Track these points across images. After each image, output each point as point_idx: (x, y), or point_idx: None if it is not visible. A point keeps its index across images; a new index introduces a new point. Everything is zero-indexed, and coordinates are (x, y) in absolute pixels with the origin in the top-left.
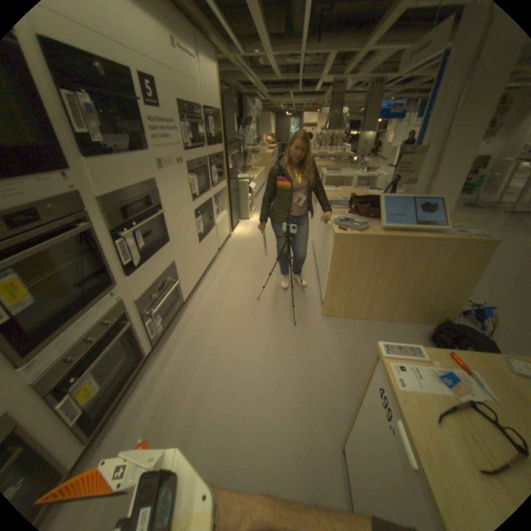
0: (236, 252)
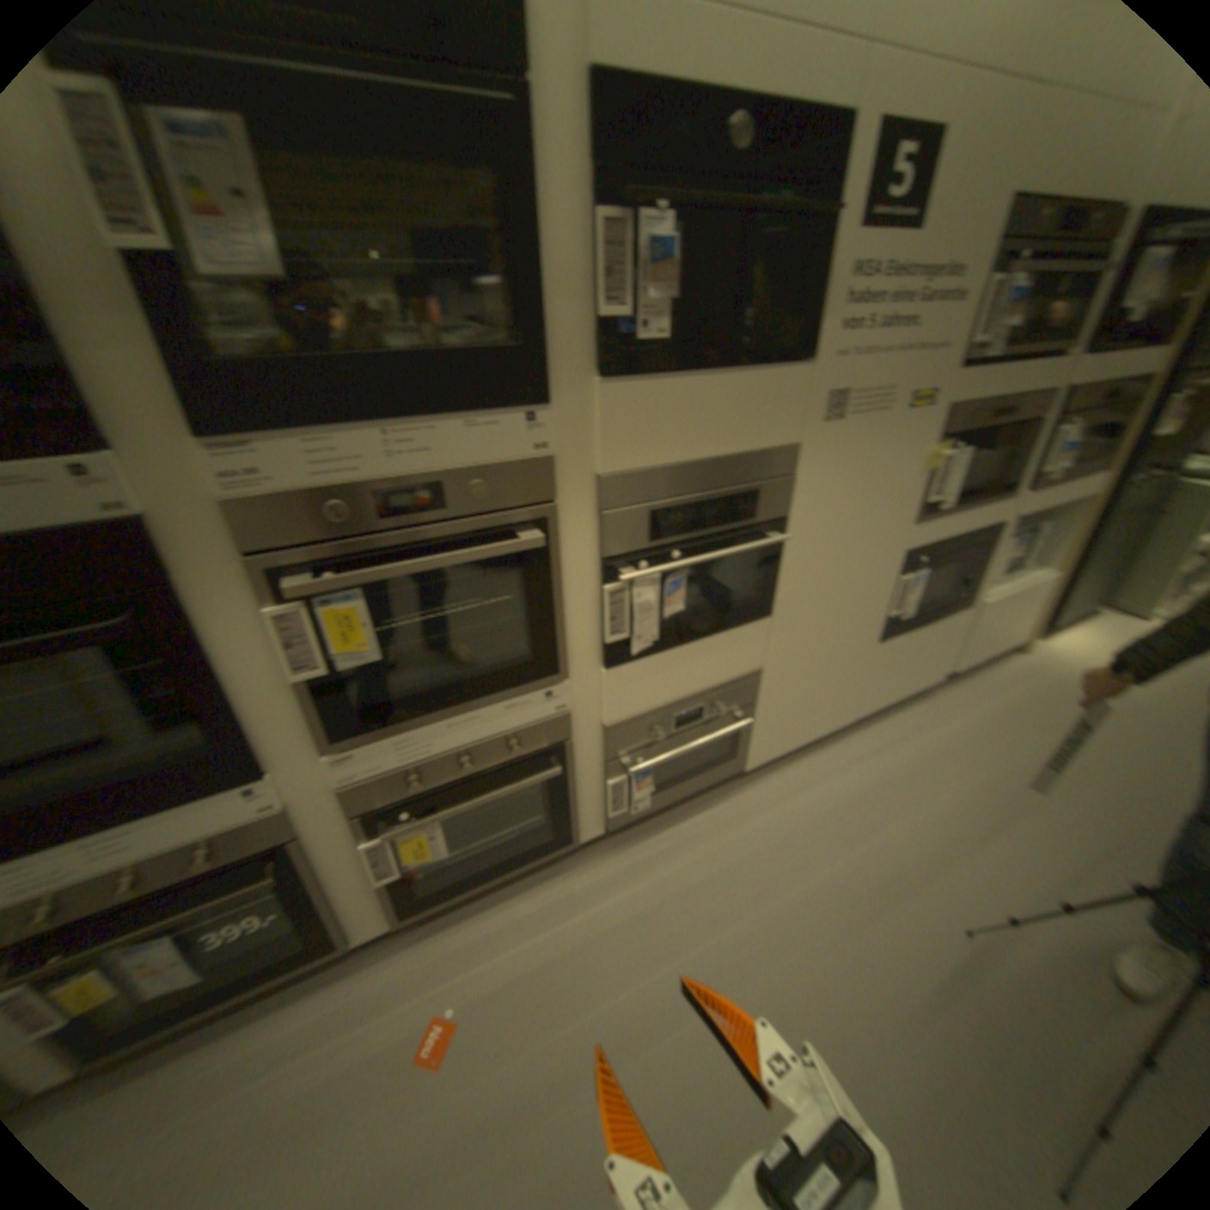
0: (1011, 710)
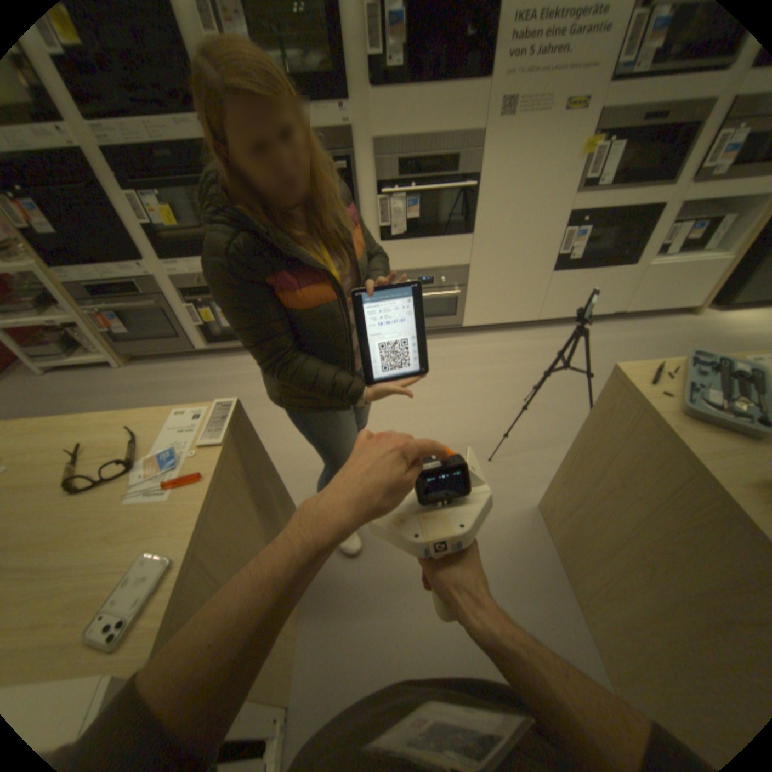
0: (652, 339)
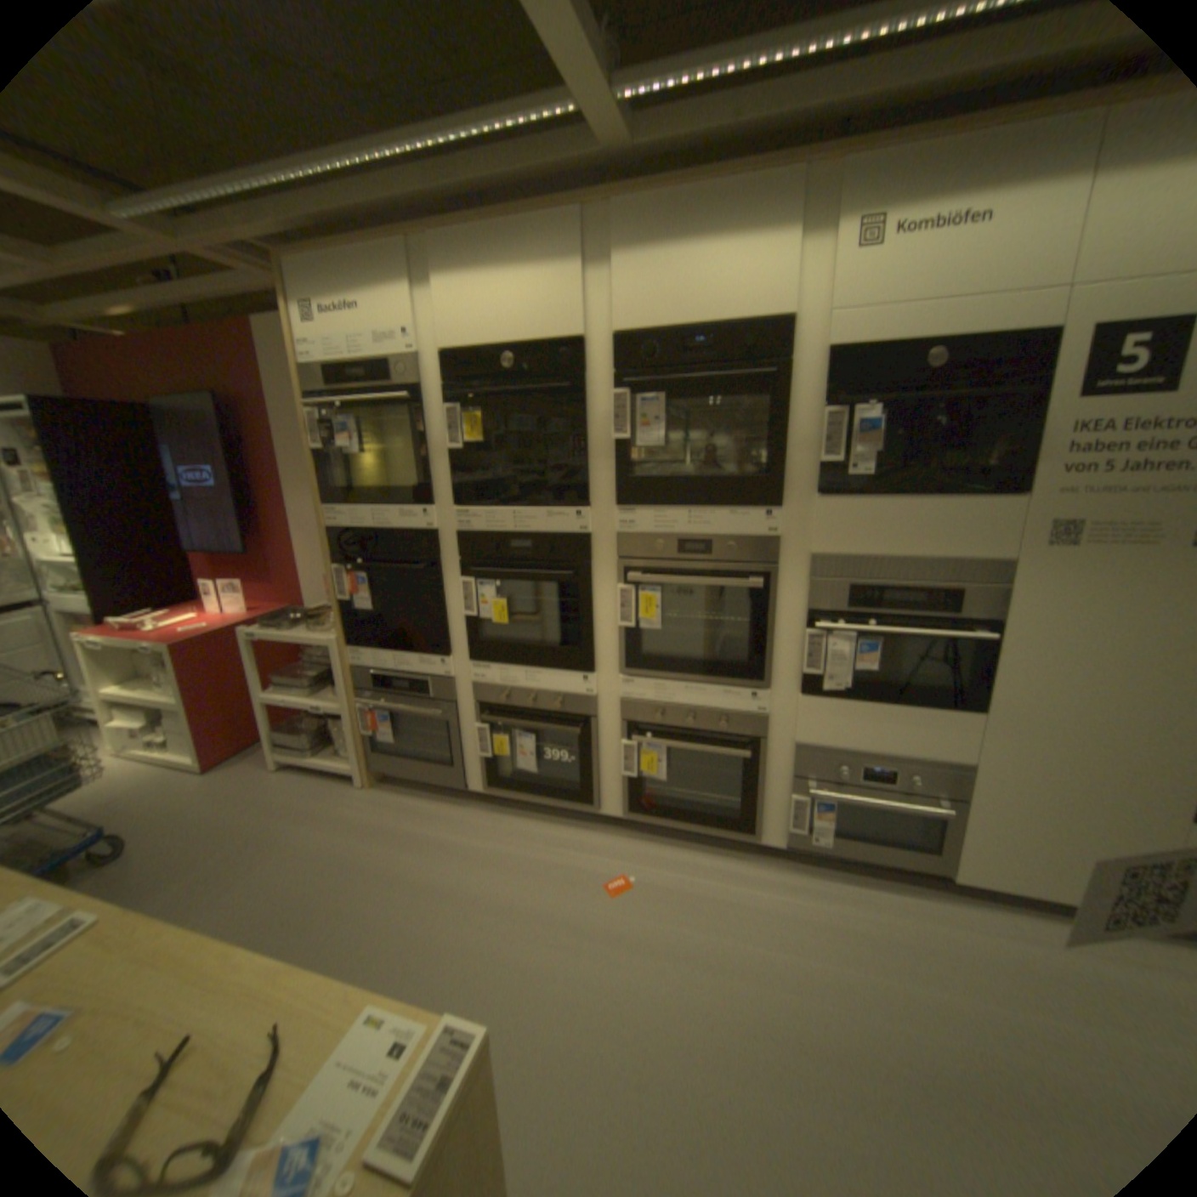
0: None
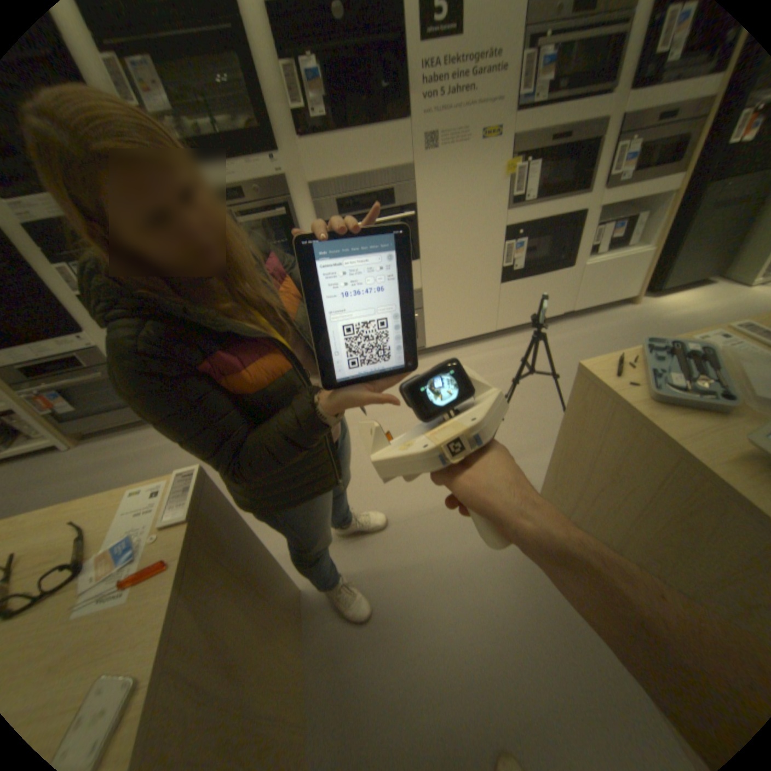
0: (602, 332)
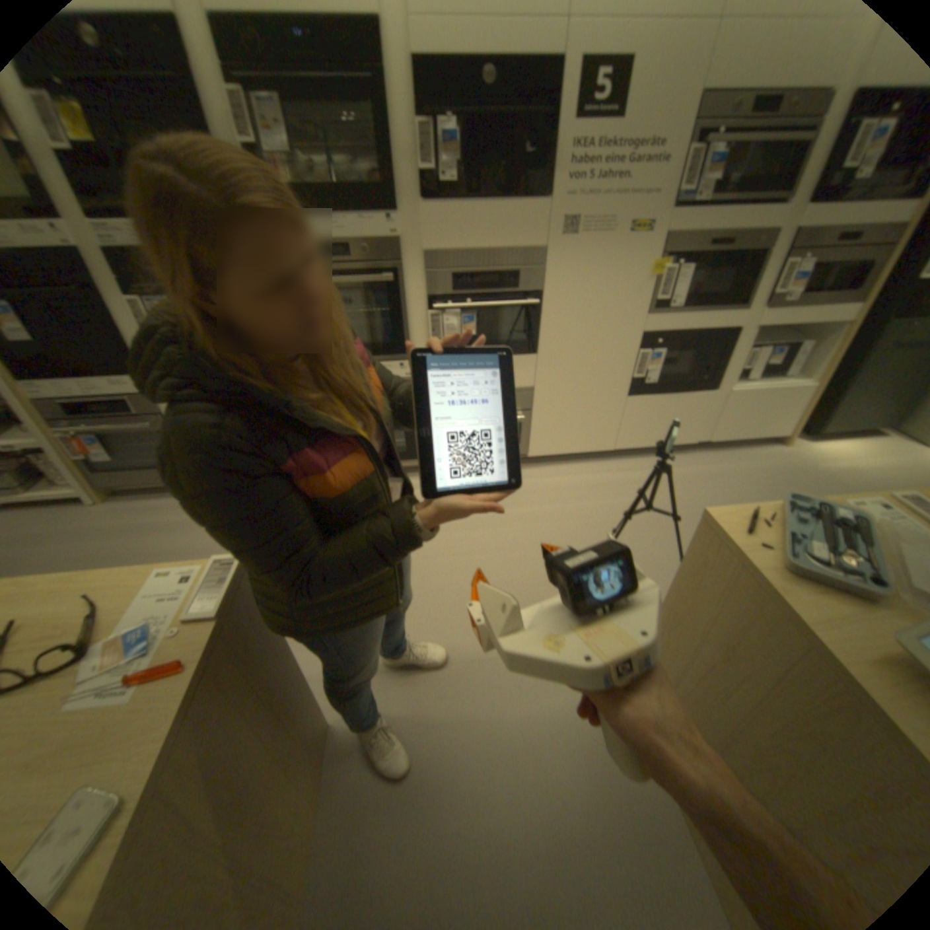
0: (742, 473)
